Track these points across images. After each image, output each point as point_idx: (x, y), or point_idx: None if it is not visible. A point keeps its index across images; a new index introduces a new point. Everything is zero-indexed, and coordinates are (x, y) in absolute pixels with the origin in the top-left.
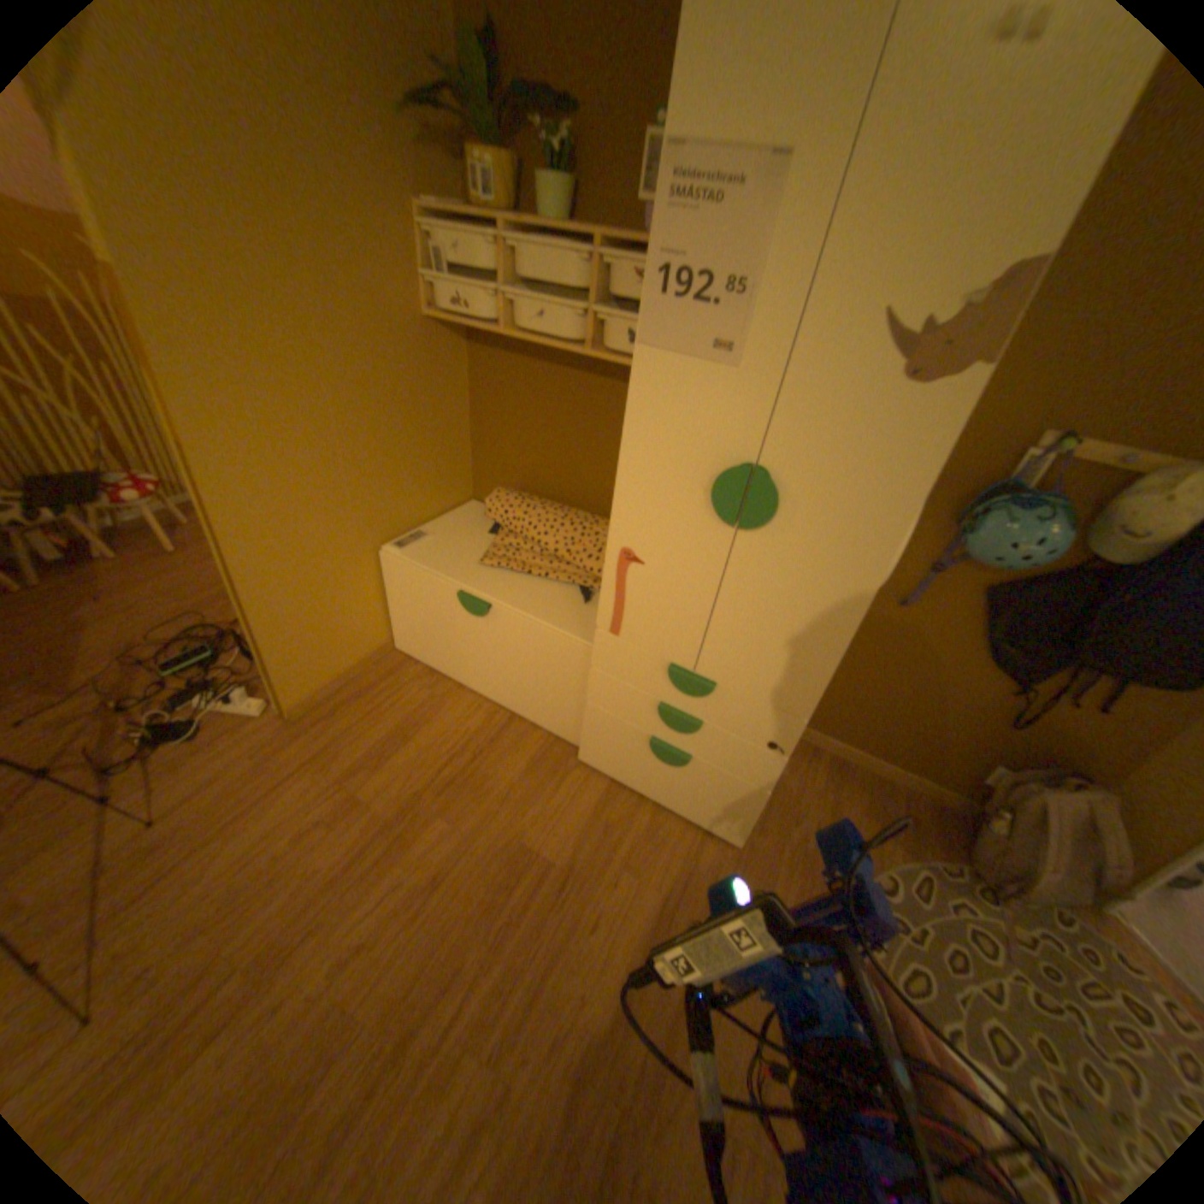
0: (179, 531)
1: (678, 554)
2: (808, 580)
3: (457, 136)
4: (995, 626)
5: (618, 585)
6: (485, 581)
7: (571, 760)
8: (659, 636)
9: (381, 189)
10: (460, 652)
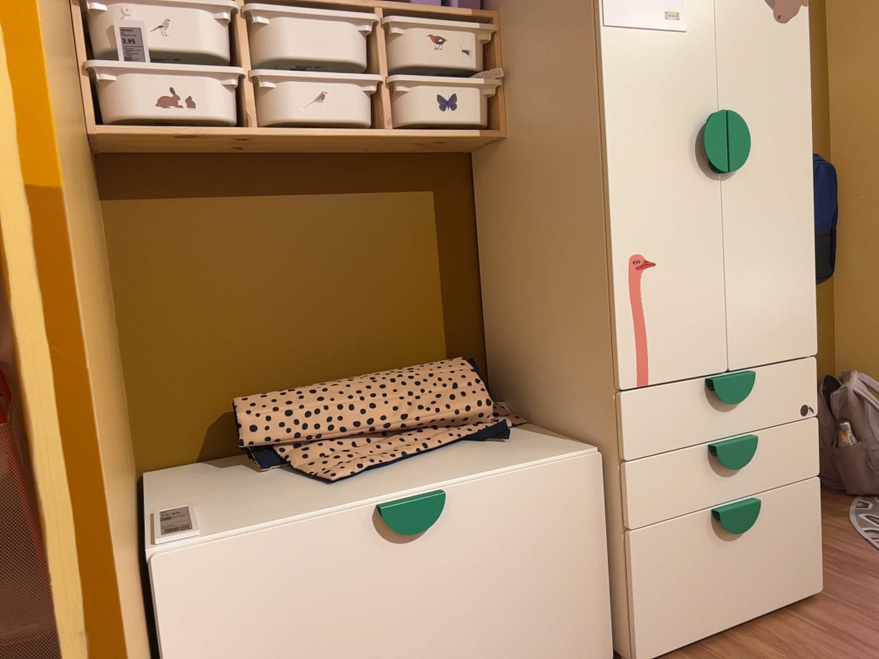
0: None
1: (685, 232)
2: (778, 203)
3: None
4: None
5: (636, 309)
6: (380, 486)
7: None
8: (690, 348)
9: None
10: None
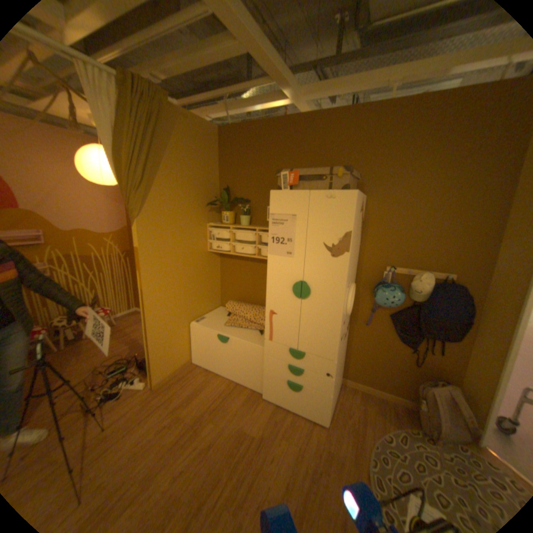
0: (112, 328)
1: (286, 309)
2: (324, 312)
3: (219, 208)
4: (397, 328)
5: (270, 323)
6: (226, 331)
7: (260, 399)
8: (285, 338)
9: (199, 222)
10: (217, 360)
